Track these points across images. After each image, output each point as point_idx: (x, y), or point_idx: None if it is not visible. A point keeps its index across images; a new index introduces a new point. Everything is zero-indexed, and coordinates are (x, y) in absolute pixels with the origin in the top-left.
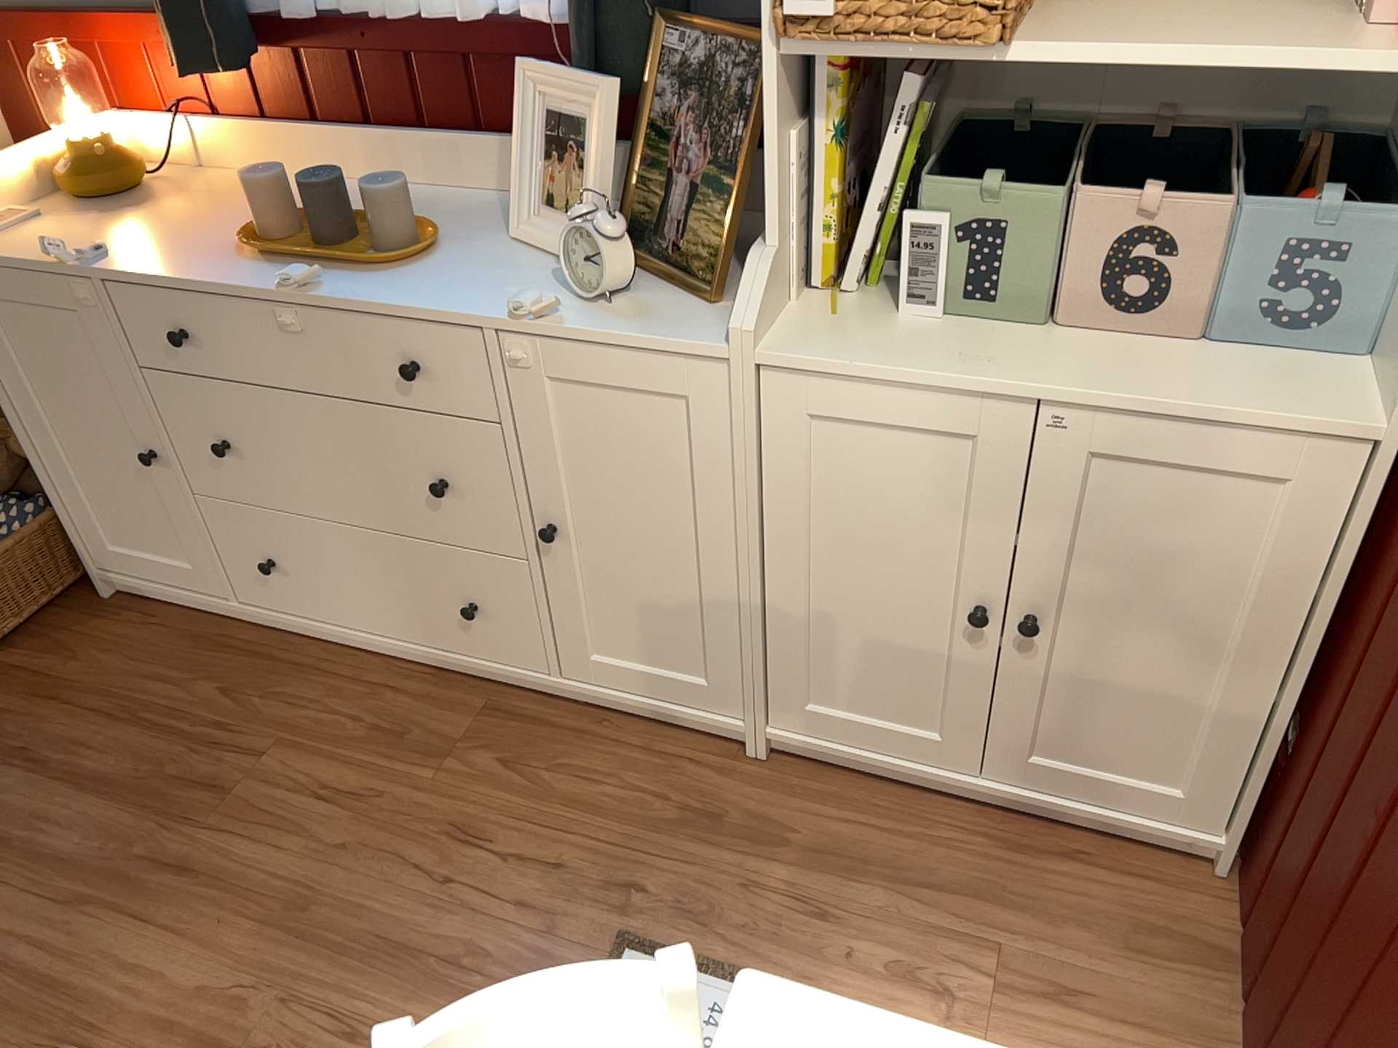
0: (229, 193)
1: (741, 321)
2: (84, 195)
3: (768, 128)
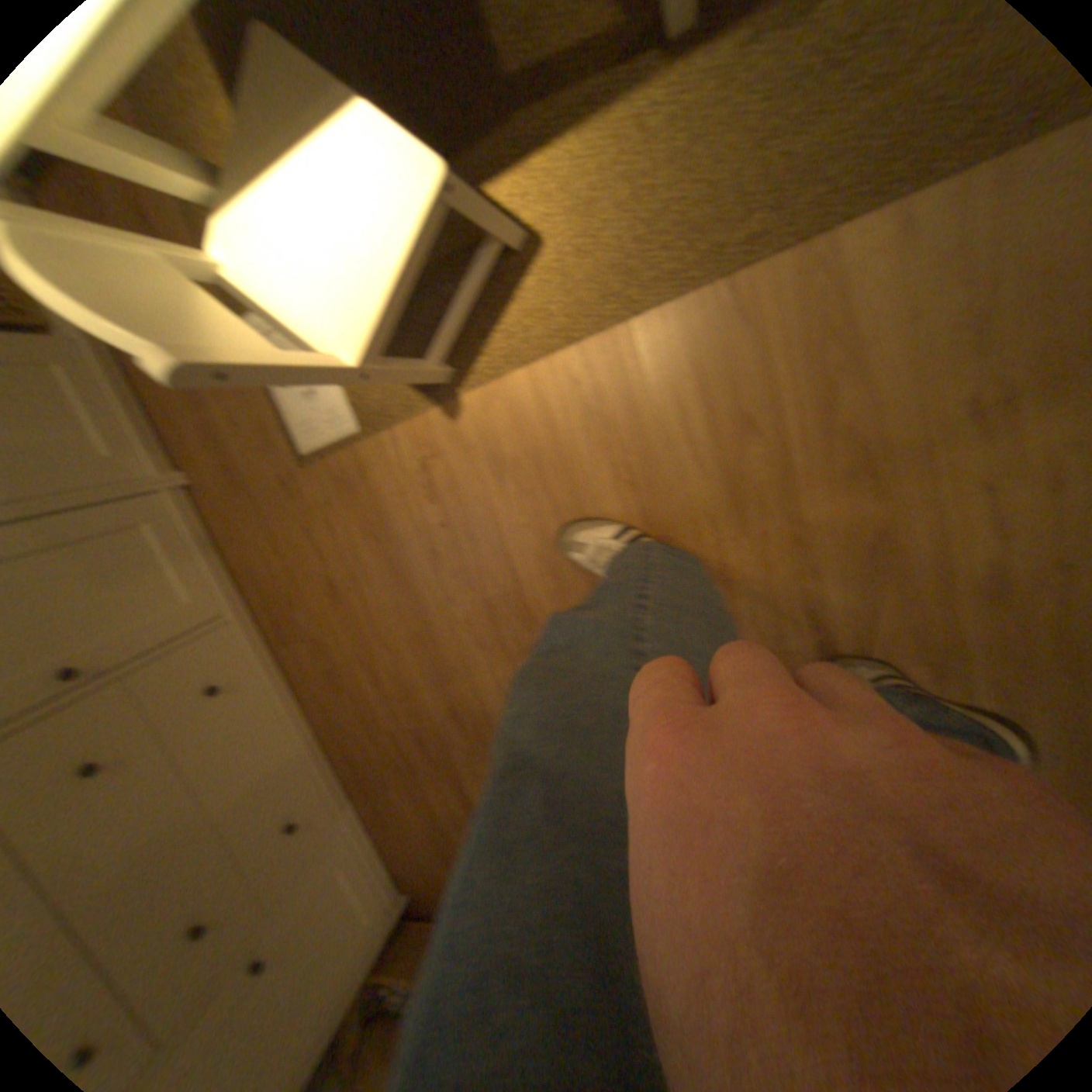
0: None
1: None
2: None
3: None
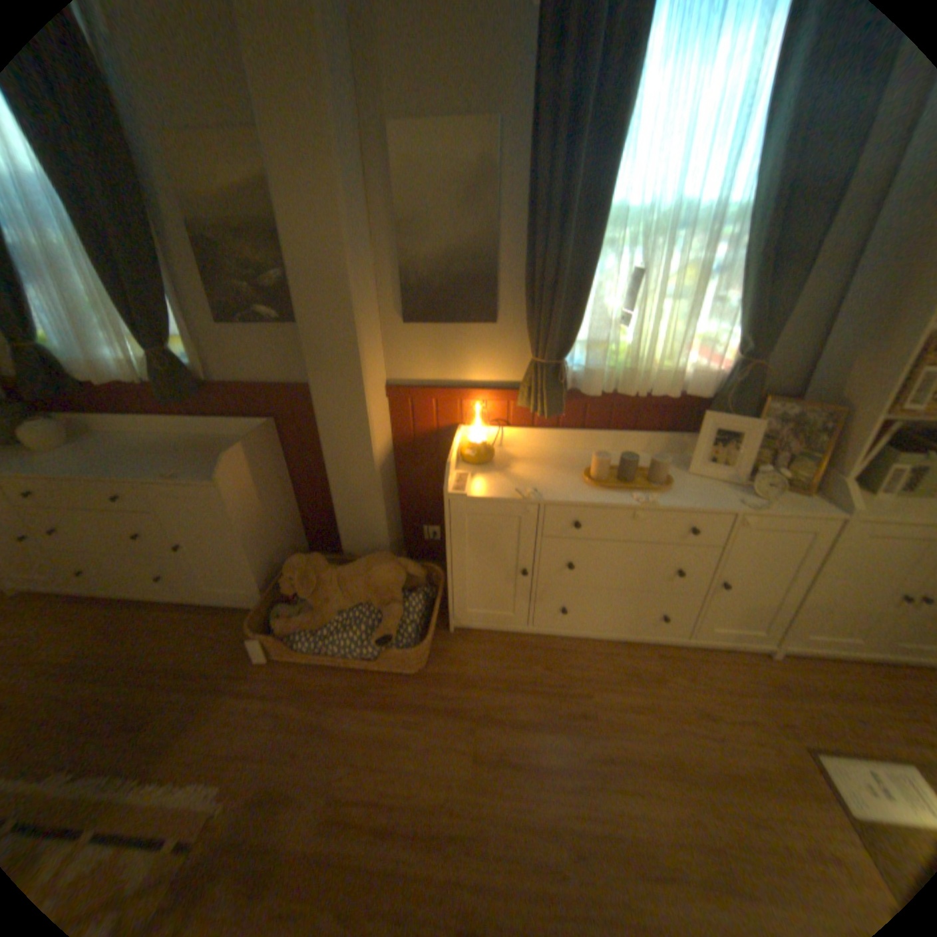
0: (522, 455)
1: (856, 505)
2: (476, 461)
3: (866, 438)
